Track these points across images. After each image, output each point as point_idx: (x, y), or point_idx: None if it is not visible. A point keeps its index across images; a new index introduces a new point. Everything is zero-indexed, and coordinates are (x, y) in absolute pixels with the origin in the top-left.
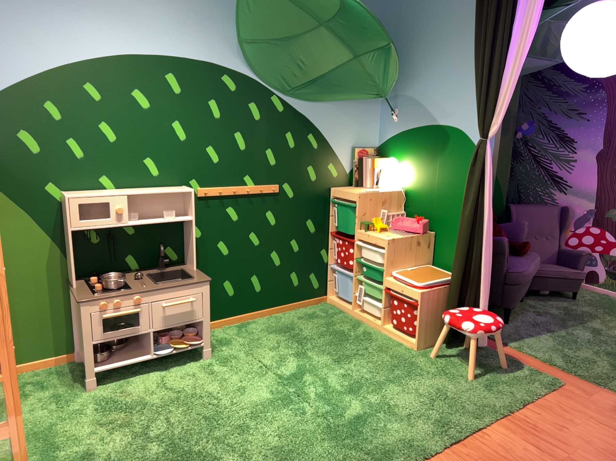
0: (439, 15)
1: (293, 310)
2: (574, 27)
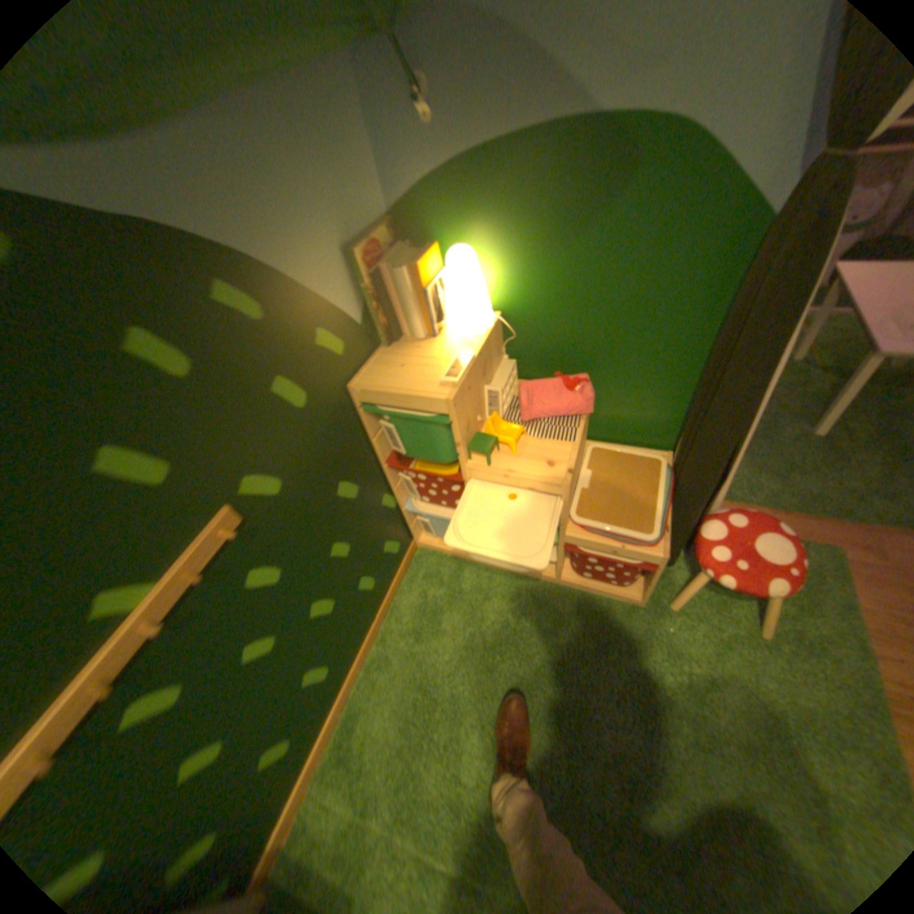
0: None
1: (386, 614)
2: None
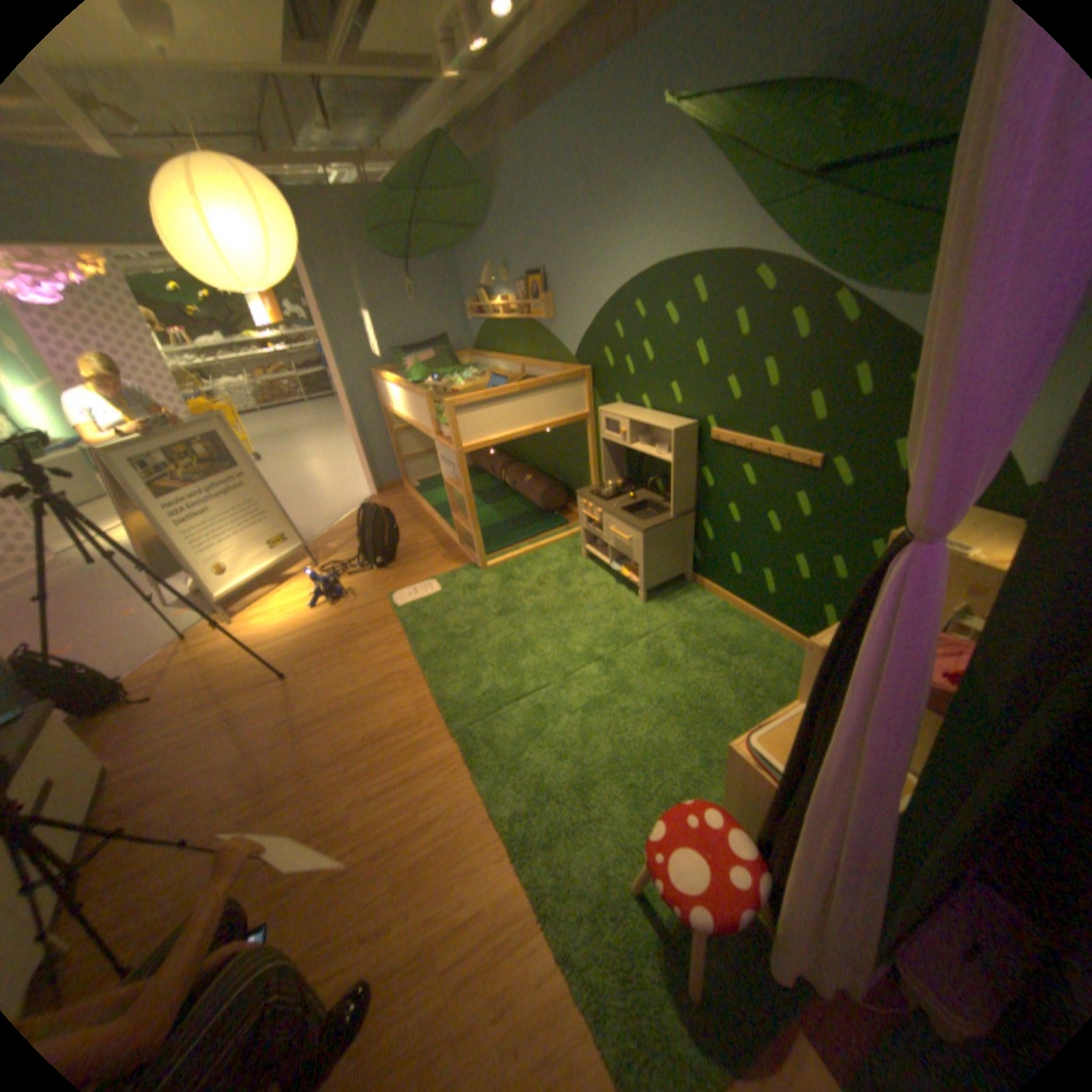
0: None
1: None
2: None
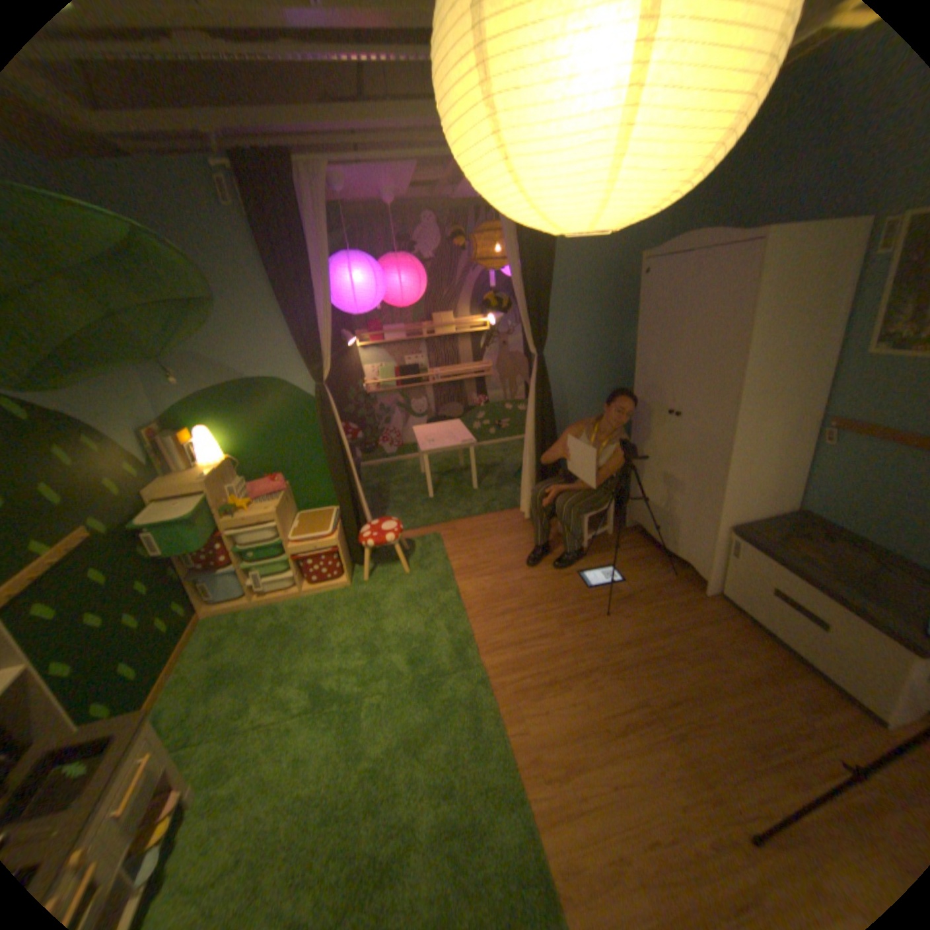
0: (194, 256)
1: (178, 659)
2: (341, 275)
